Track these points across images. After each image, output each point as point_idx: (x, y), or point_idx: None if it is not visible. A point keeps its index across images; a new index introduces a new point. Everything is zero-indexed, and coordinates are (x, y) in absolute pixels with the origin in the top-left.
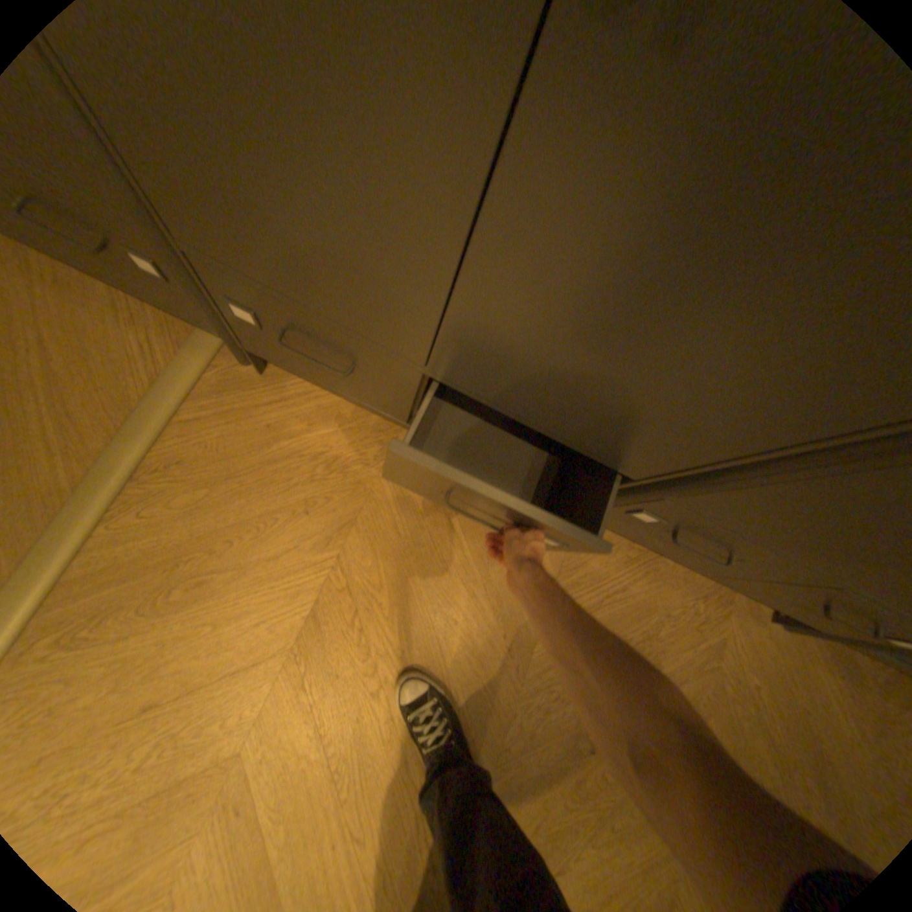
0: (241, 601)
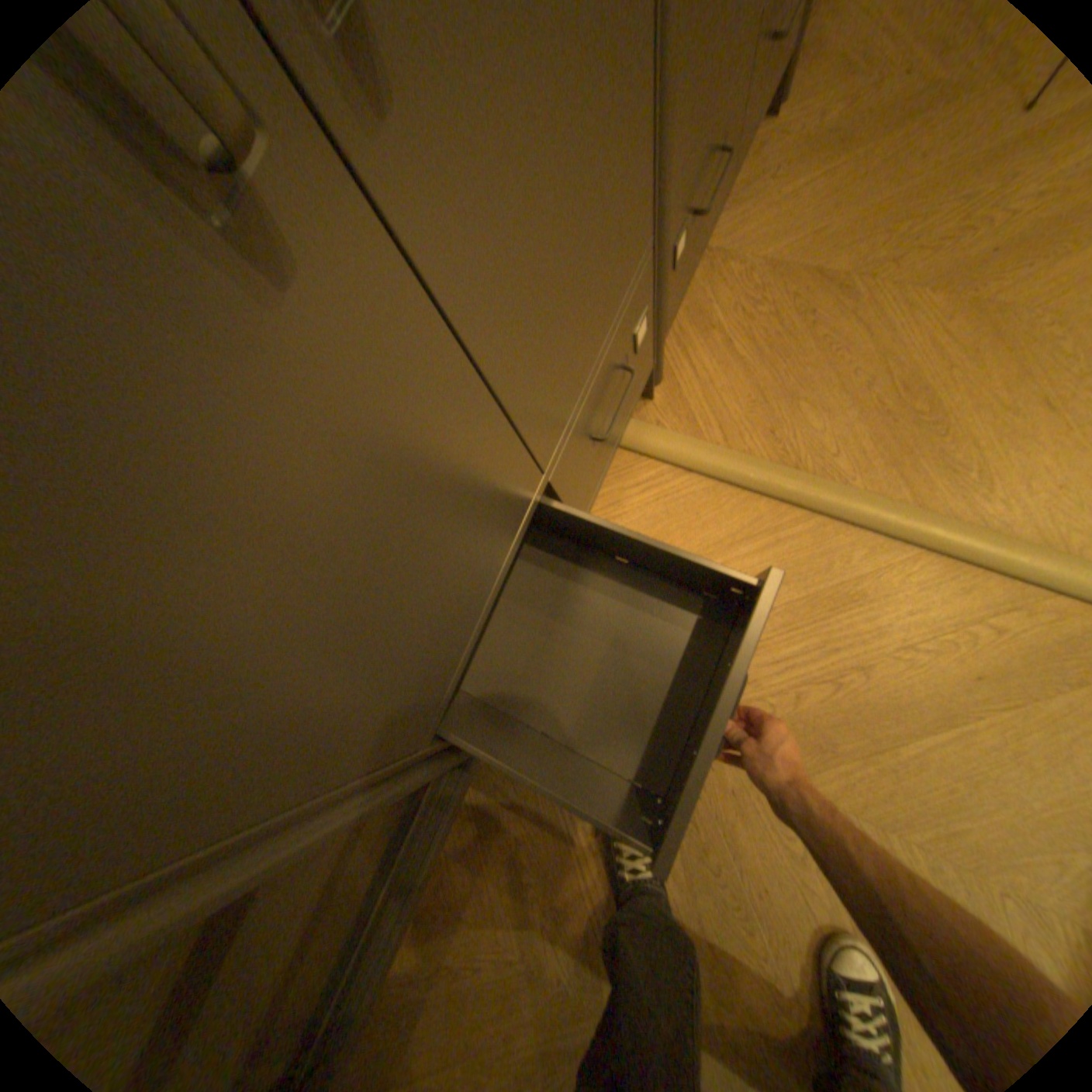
0: (919, 349)
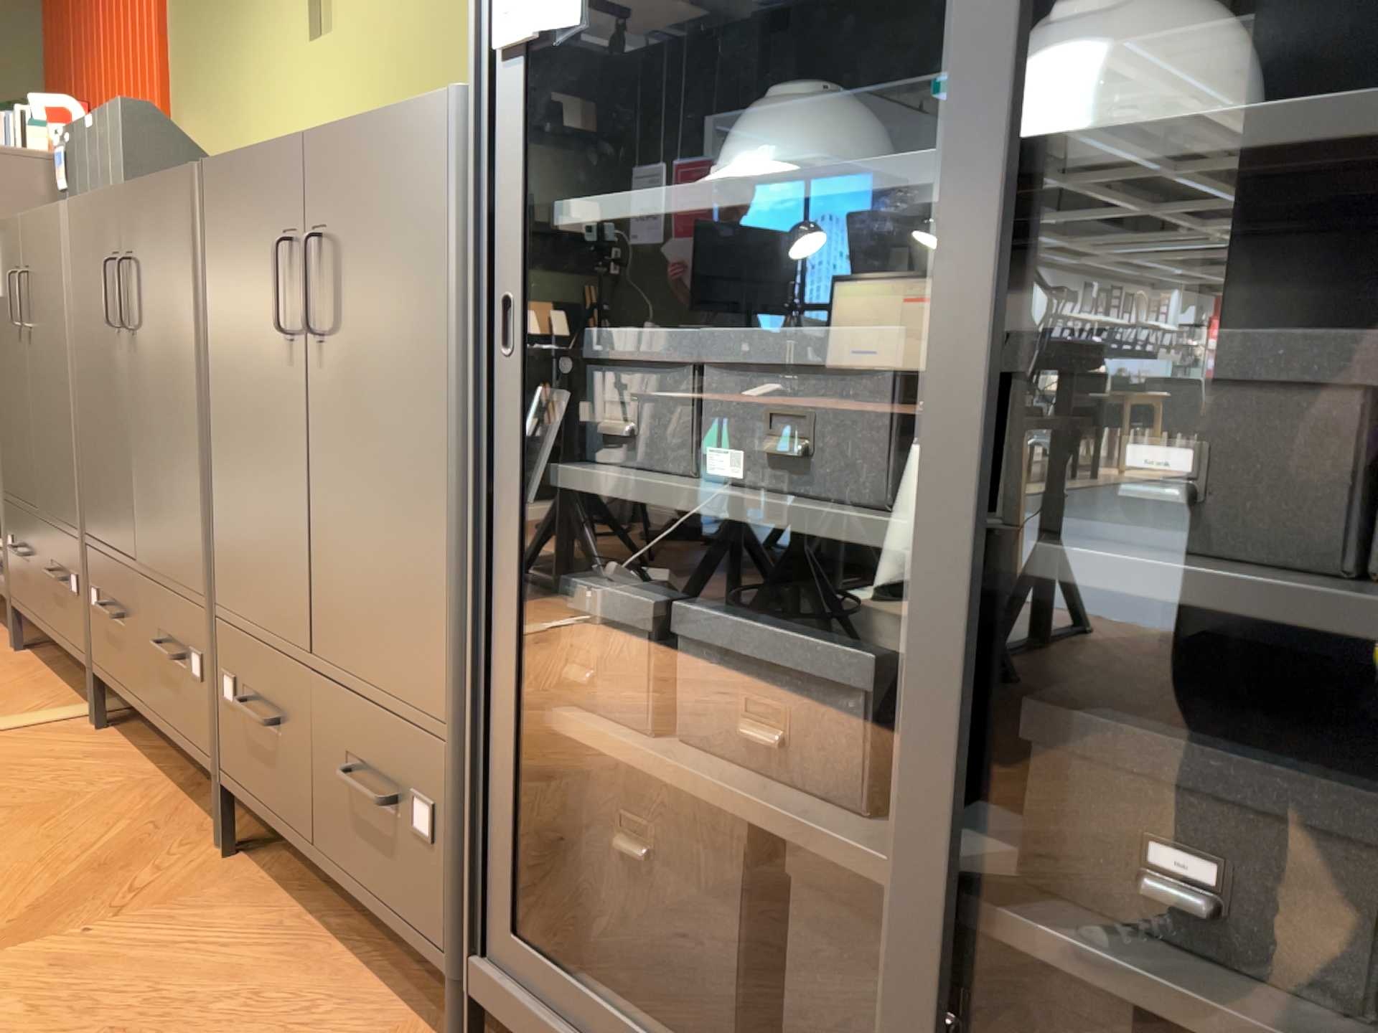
0: None
